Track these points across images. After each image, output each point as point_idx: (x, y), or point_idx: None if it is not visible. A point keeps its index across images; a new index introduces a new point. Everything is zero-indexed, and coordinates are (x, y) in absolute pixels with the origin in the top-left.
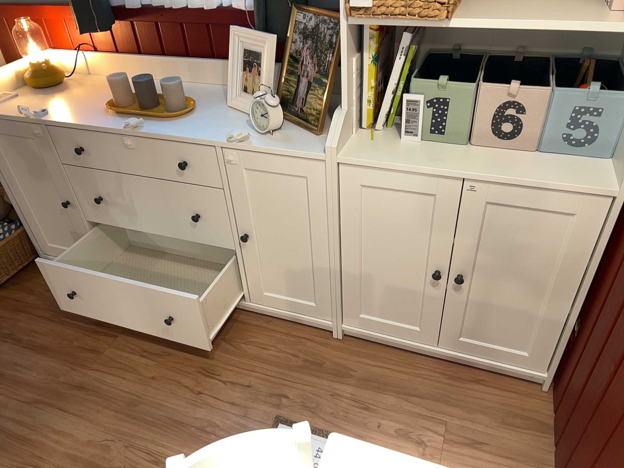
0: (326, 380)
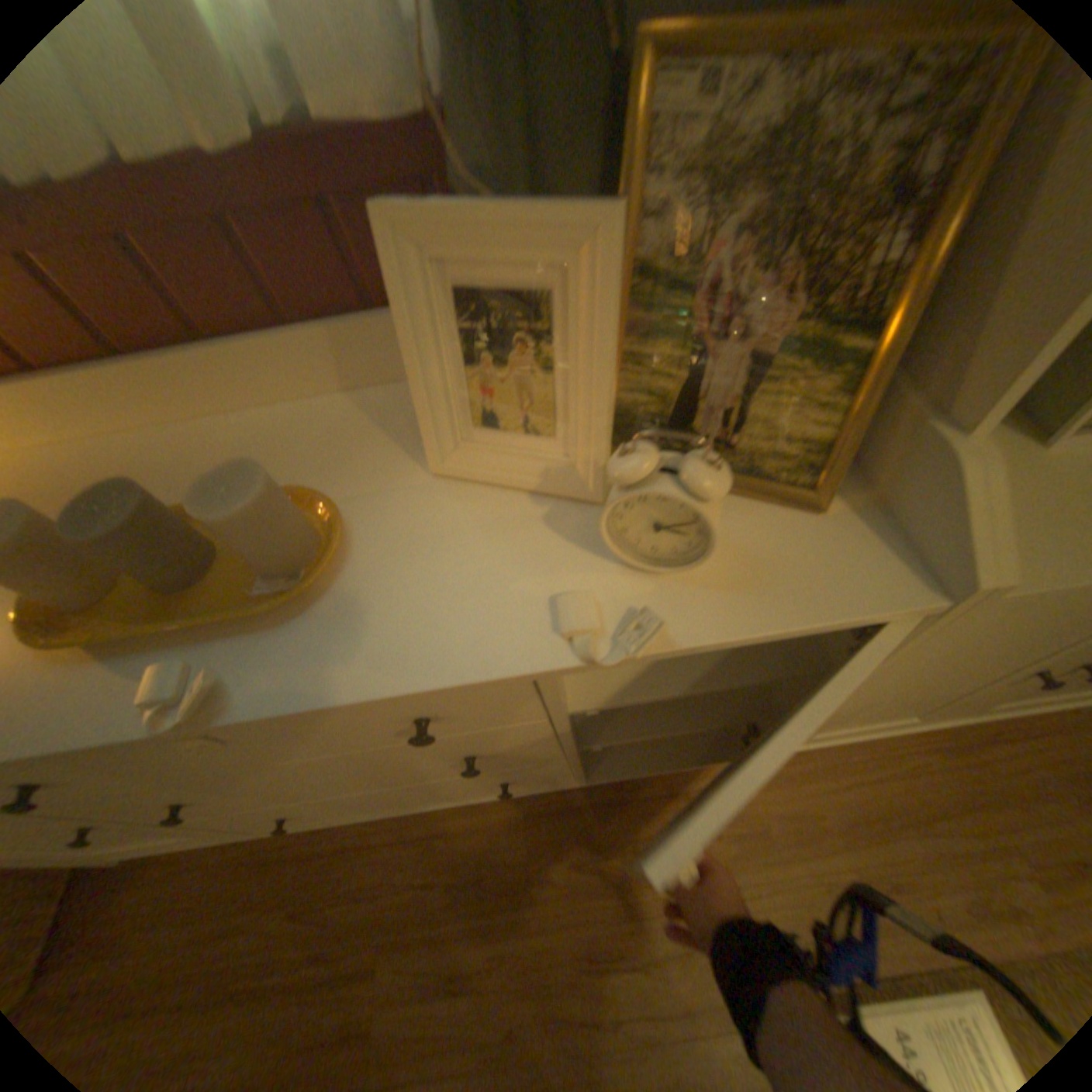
0: (803, 871)
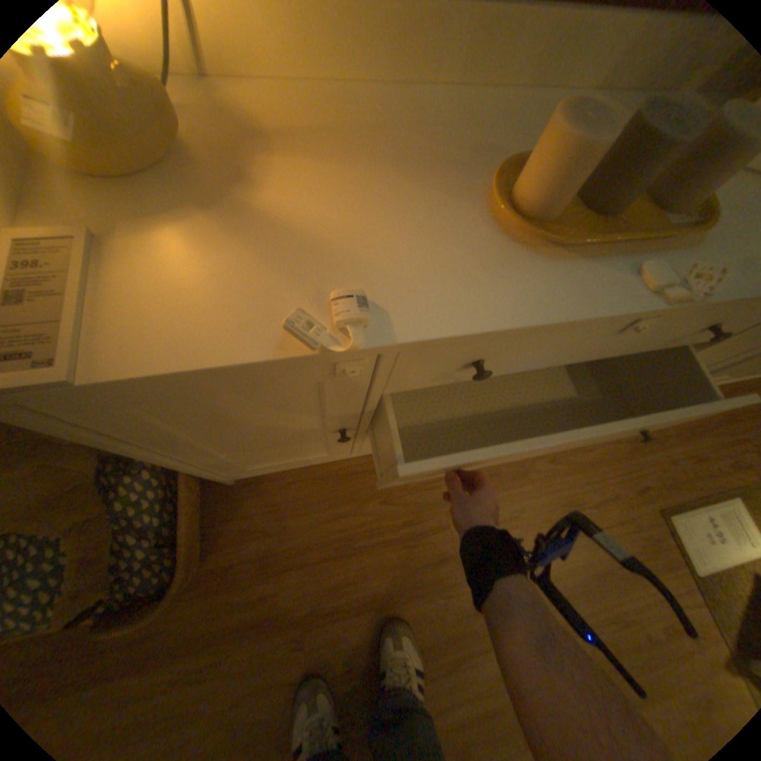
0: (661, 455)
